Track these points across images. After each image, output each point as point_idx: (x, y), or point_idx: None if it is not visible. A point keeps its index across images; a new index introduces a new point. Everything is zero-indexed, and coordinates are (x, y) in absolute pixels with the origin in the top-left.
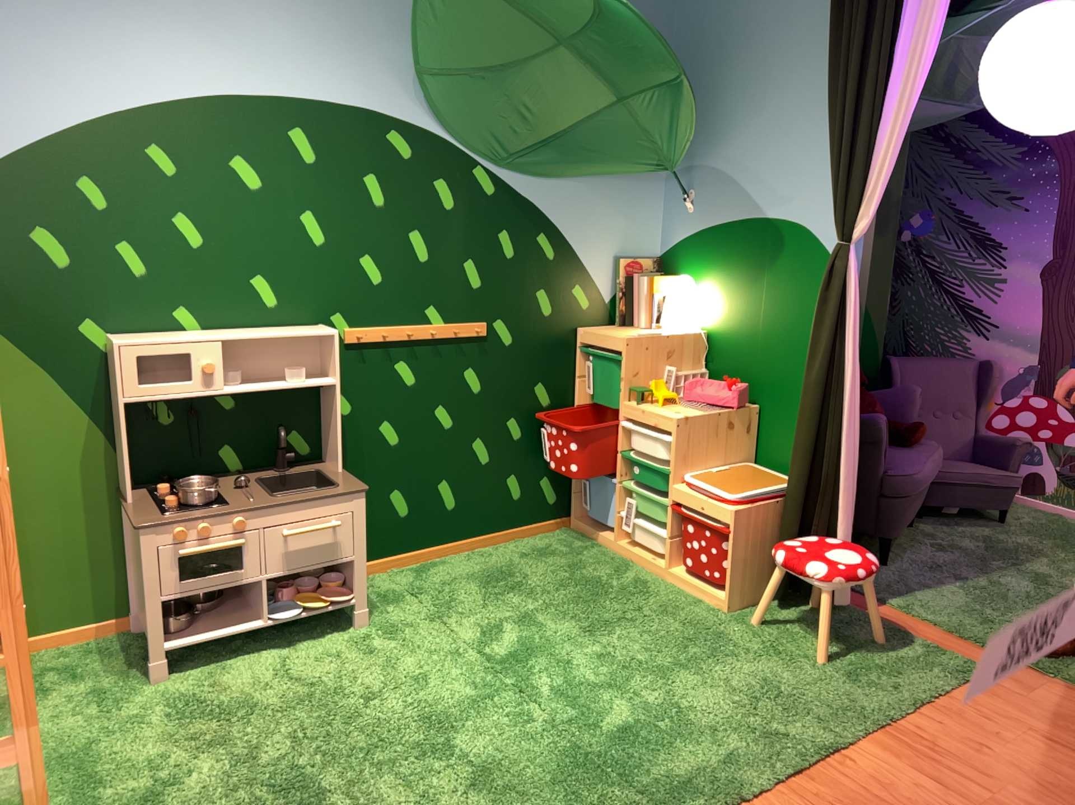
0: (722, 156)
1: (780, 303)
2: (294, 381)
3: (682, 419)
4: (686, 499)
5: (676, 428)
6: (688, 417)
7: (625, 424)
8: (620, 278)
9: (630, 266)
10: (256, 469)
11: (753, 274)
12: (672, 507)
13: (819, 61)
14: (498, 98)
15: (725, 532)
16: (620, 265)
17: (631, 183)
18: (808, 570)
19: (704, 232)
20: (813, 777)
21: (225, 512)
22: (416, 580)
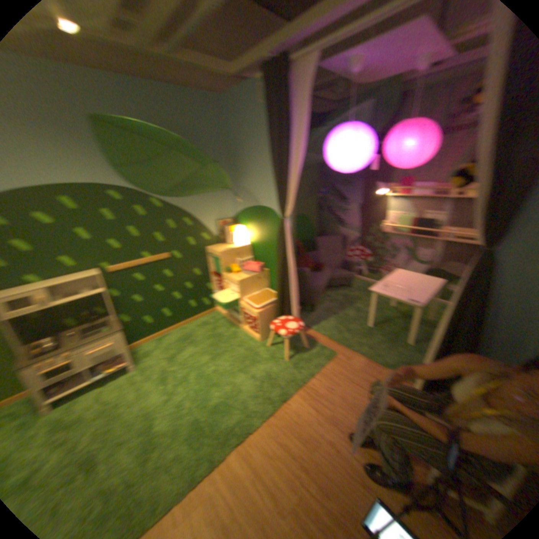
0: (245, 183)
1: (268, 236)
2: (84, 294)
3: (238, 281)
4: (243, 307)
5: (237, 284)
6: (241, 280)
7: (223, 281)
8: (218, 228)
9: (221, 223)
10: (80, 324)
11: (260, 225)
12: (240, 309)
13: (269, 149)
14: (150, 172)
15: (254, 319)
16: (217, 224)
17: (216, 194)
18: (278, 334)
19: (244, 210)
20: (274, 417)
21: (55, 355)
22: (156, 345)
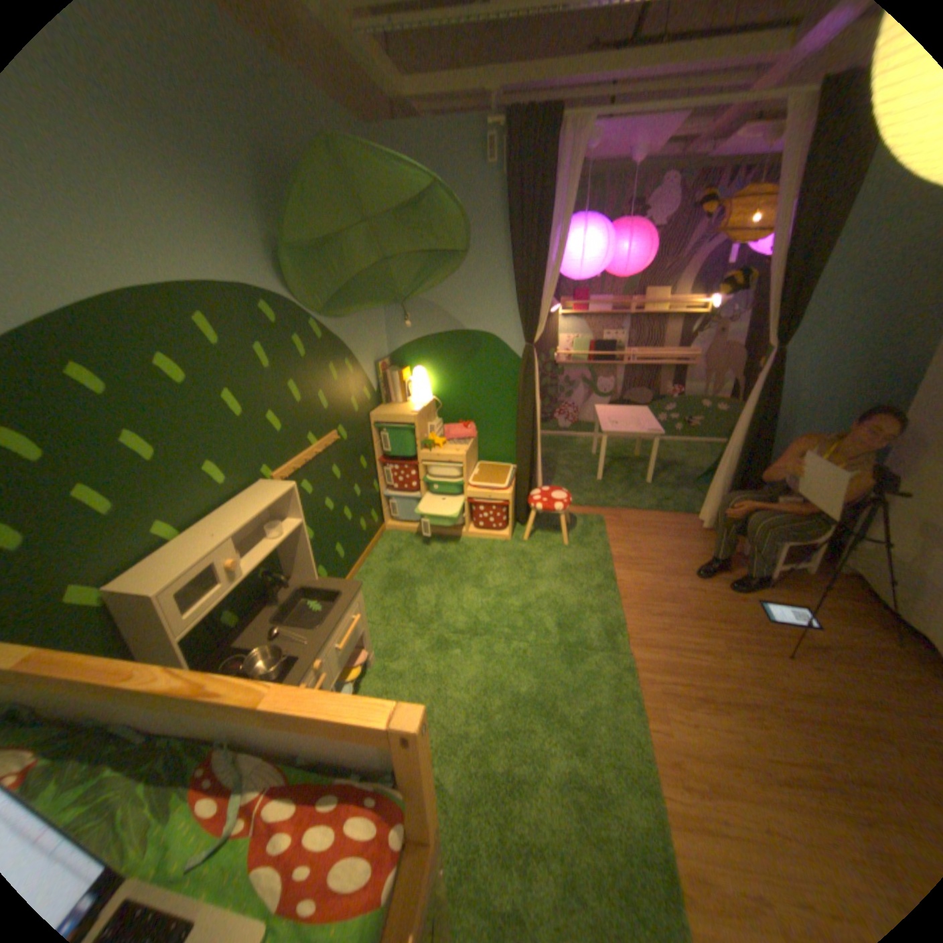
0: (428, 293)
1: (481, 378)
2: (272, 535)
3: (465, 455)
4: (475, 495)
5: (463, 461)
6: (465, 453)
7: (421, 465)
8: (380, 376)
9: (382, 367)
10: (247, 613)
11: (461, 363)
12: (466, 501)
13: (491, 239)
14: (320, 265)
15: (505, 505)
16: (377, 369)
17: (372, 313)
18: (556, 509)
19: (421, 341)
20: (622, 598)
21: (307, 665)
22: None
